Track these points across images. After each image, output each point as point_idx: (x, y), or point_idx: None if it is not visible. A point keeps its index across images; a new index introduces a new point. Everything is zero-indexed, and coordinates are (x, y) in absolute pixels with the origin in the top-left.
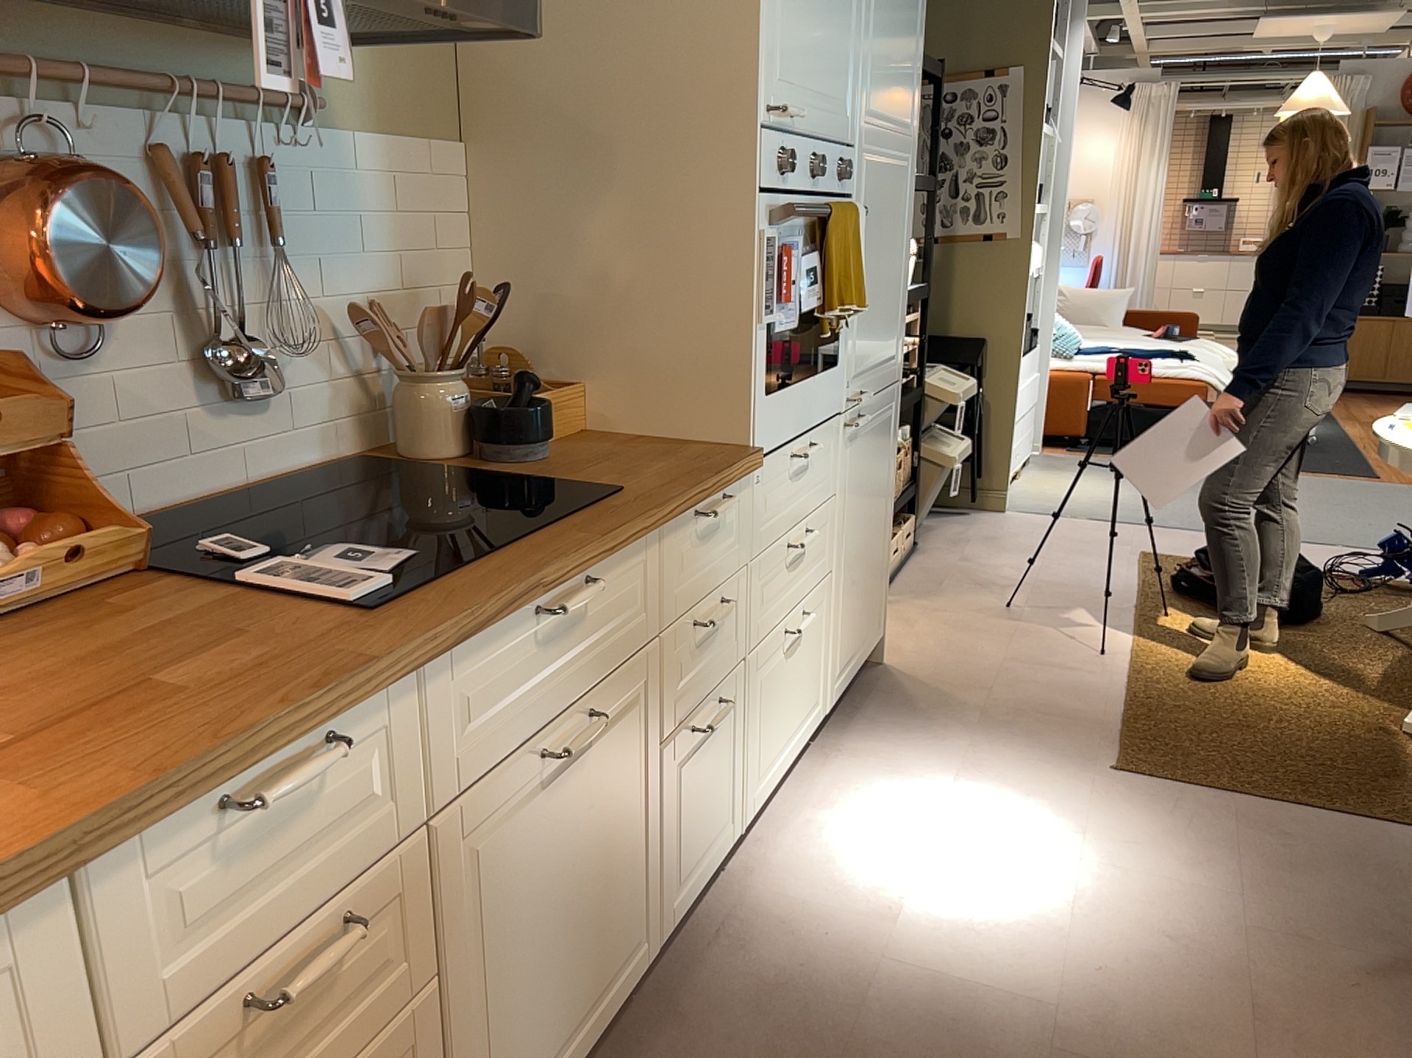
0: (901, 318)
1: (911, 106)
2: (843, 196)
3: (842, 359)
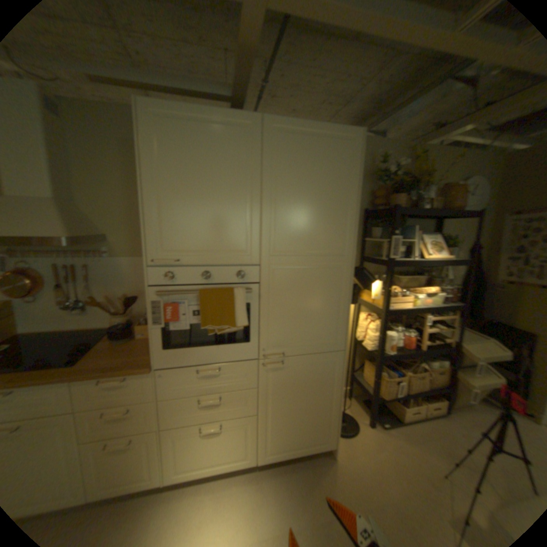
0: (339, 326)
1: (338, 243)
2: (245, 282)
3: (254, 341)
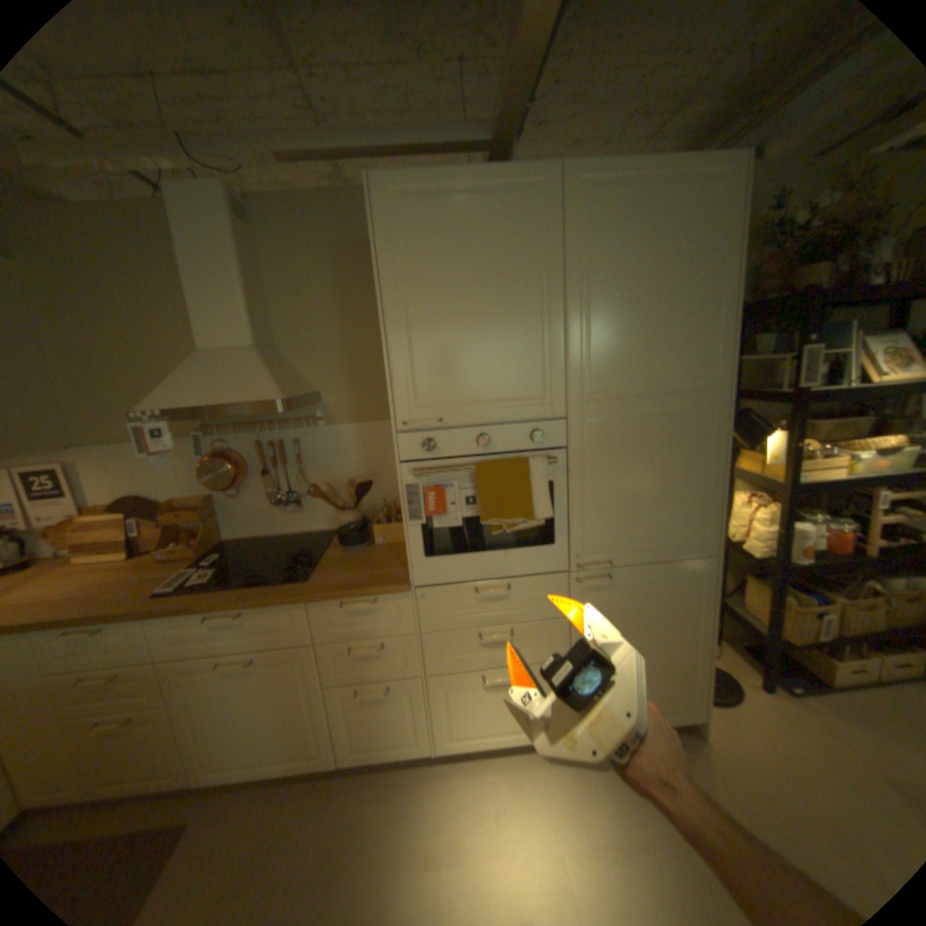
0: (707, 515)
1: (701, 368)
2: (543, 448)
3: (560, 542)
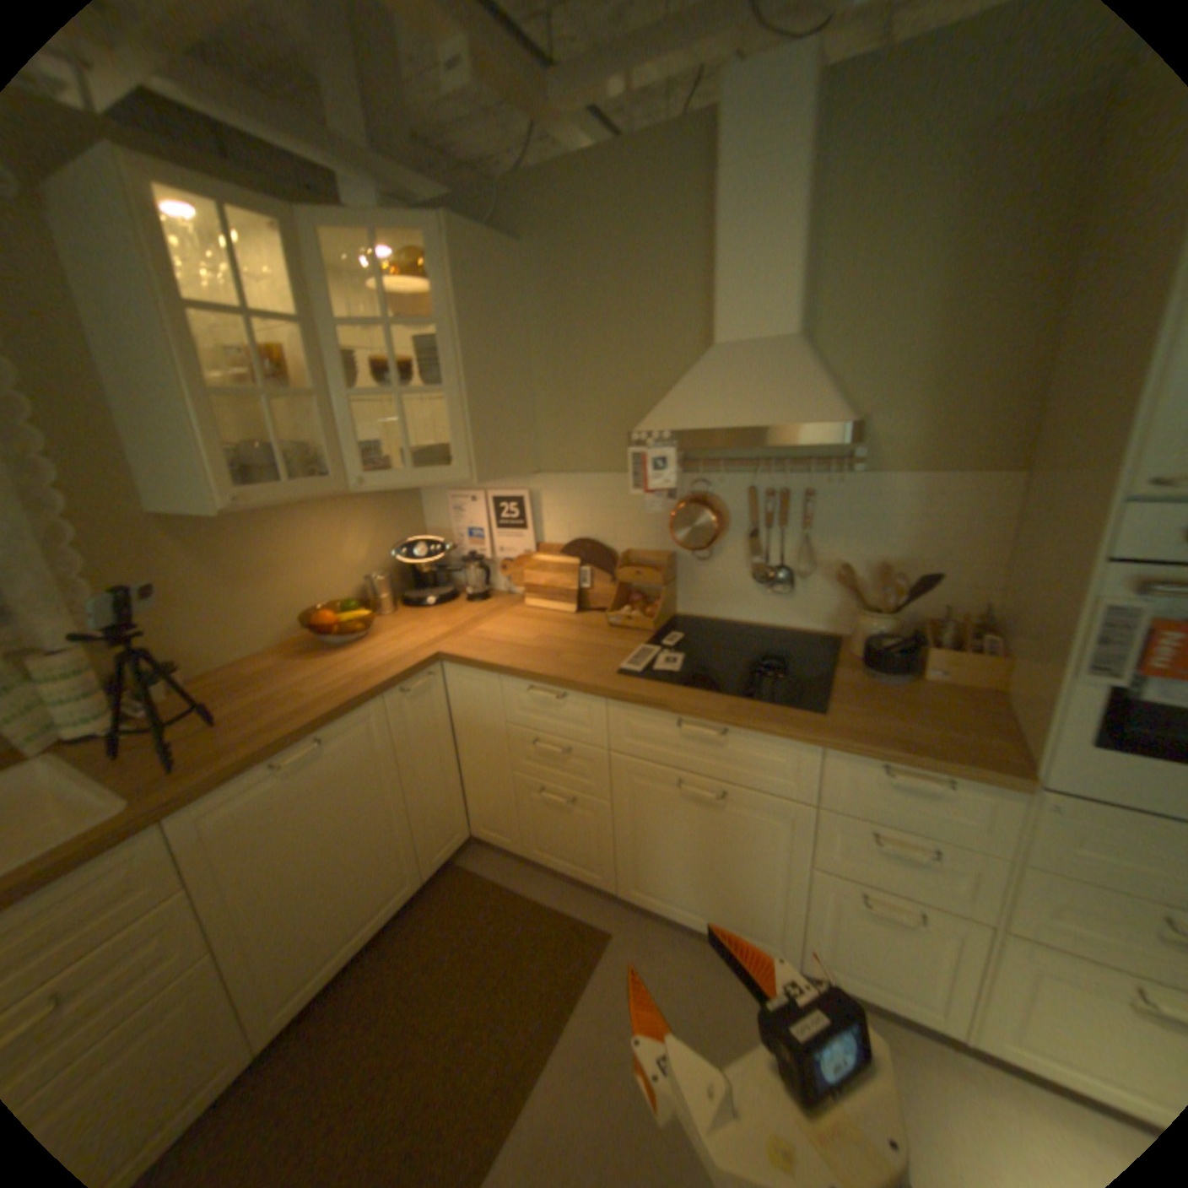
0: None
1: None
2: None
3: None
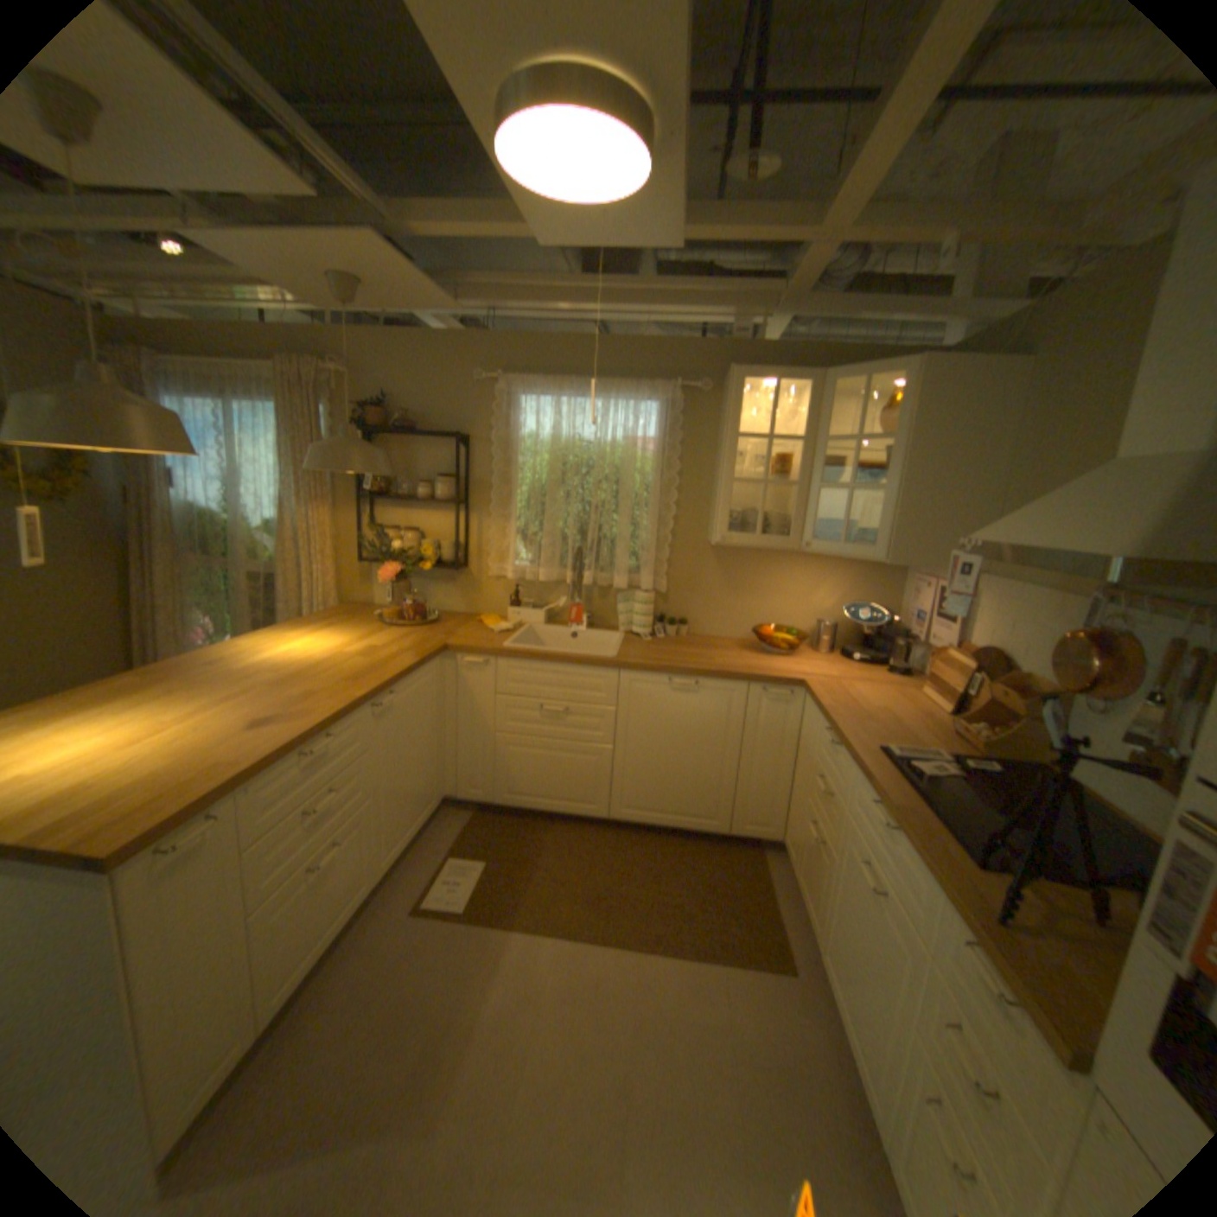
0: None
1: None
2: None
3: None
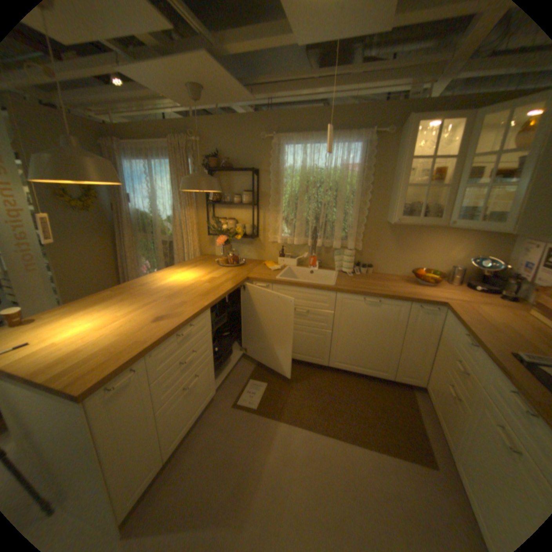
0: None
1: None
2: None
3: None
